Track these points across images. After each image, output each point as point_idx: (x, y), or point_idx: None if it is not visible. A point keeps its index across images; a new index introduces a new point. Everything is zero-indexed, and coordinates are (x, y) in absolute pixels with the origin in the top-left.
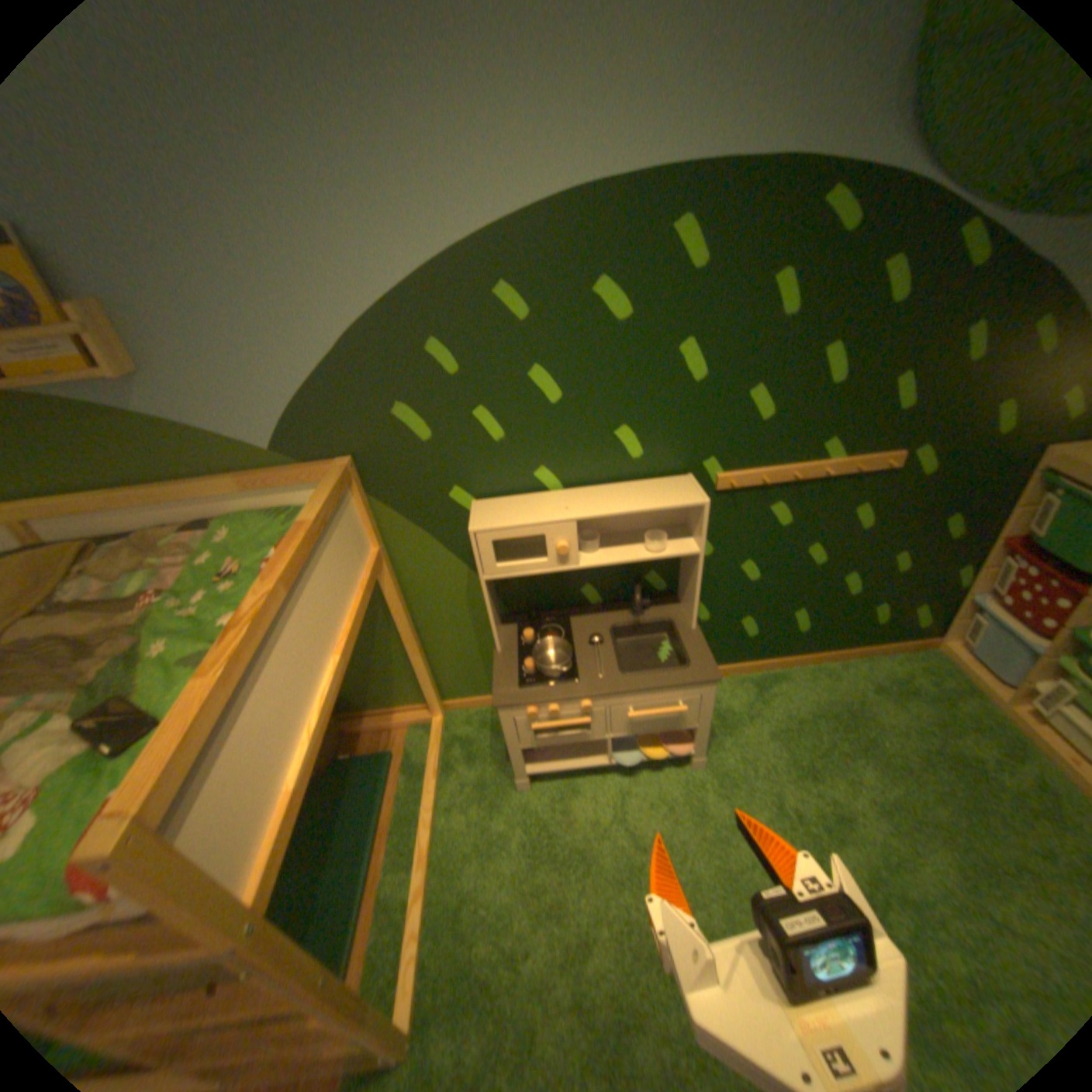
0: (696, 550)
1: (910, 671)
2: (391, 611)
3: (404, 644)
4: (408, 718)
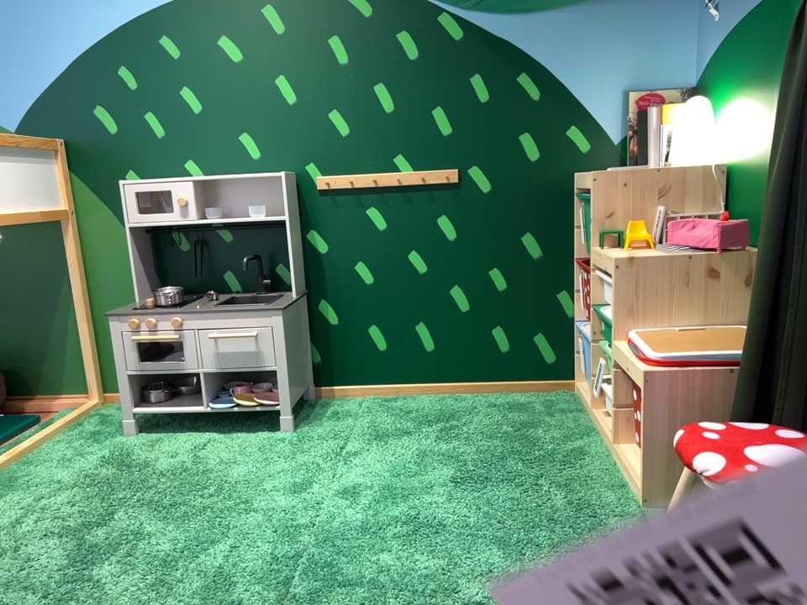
0: (282, 215)
1: (534, 400)
2: (69, 269)
3: (75, 306)
4: (69, 401)
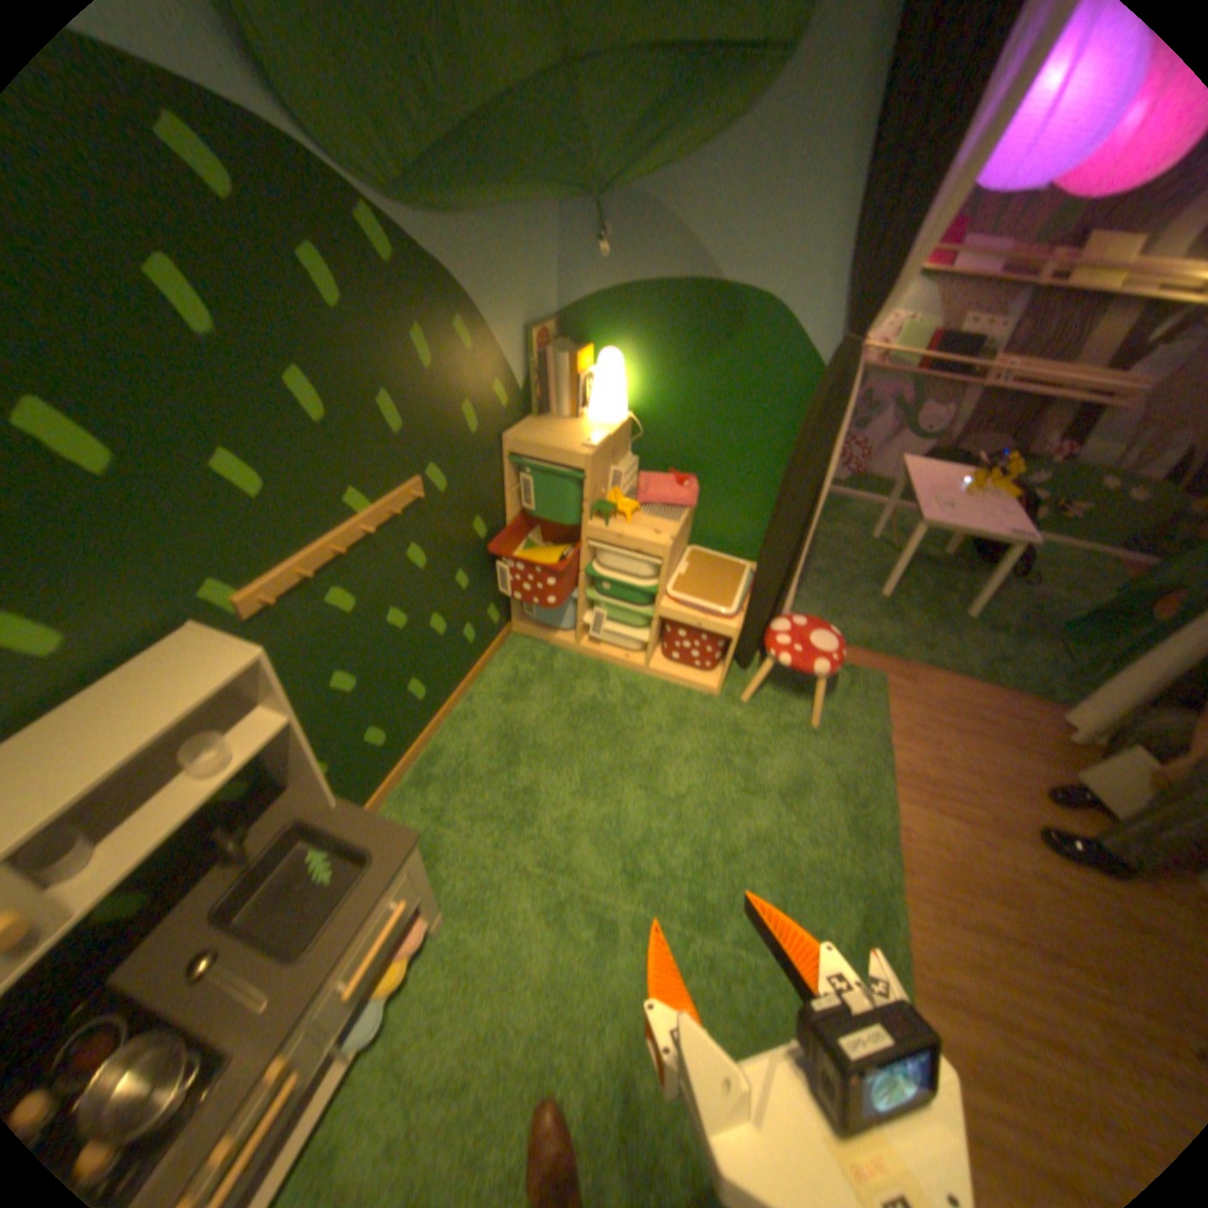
0: (281, 717)
1: (510, 663)
2: None
3: None
4: None
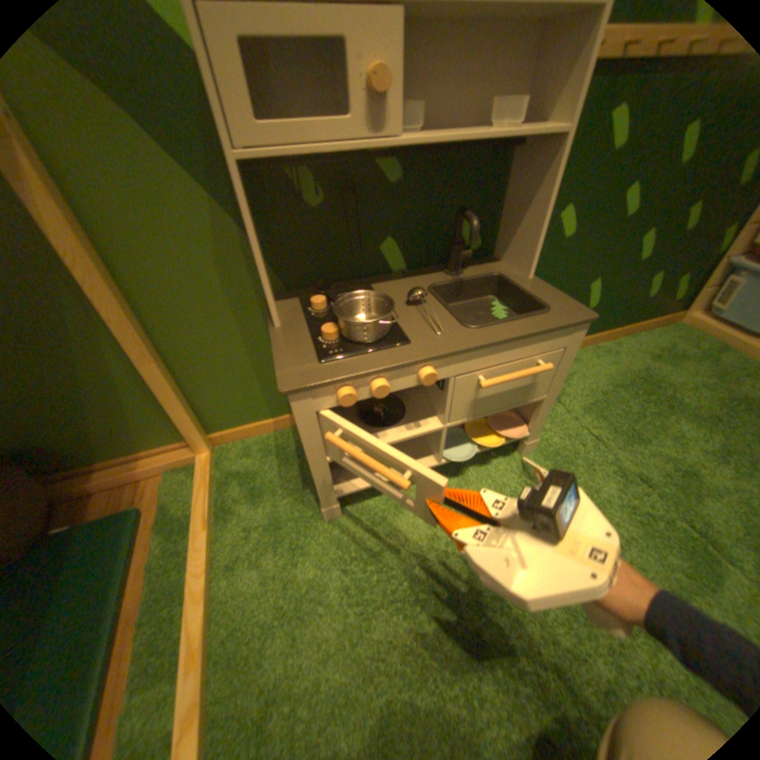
0: (565, 125)
1: (669, 340)
2: (76, 273)
3: (123, 342)
4: (163, 461)
